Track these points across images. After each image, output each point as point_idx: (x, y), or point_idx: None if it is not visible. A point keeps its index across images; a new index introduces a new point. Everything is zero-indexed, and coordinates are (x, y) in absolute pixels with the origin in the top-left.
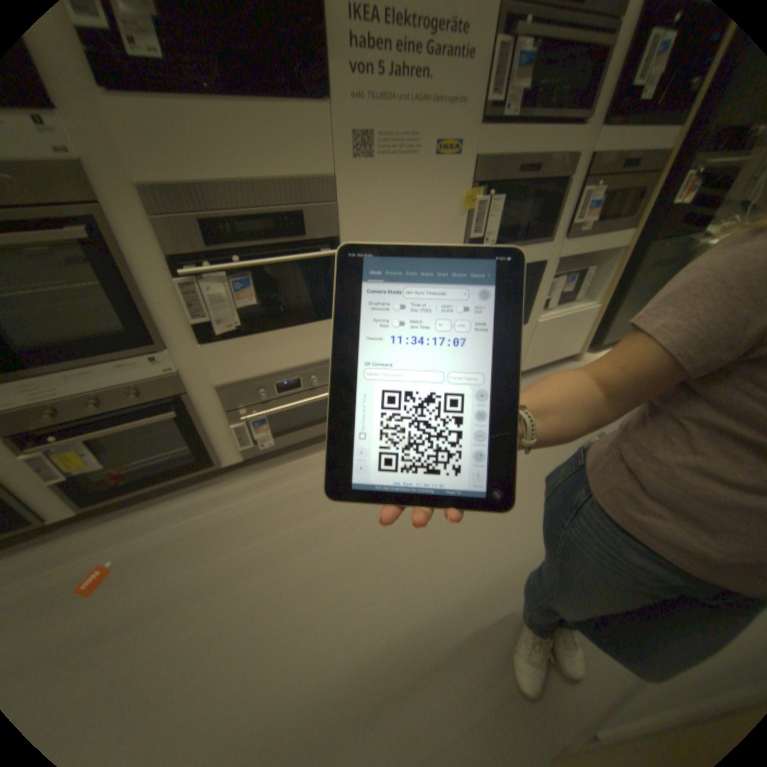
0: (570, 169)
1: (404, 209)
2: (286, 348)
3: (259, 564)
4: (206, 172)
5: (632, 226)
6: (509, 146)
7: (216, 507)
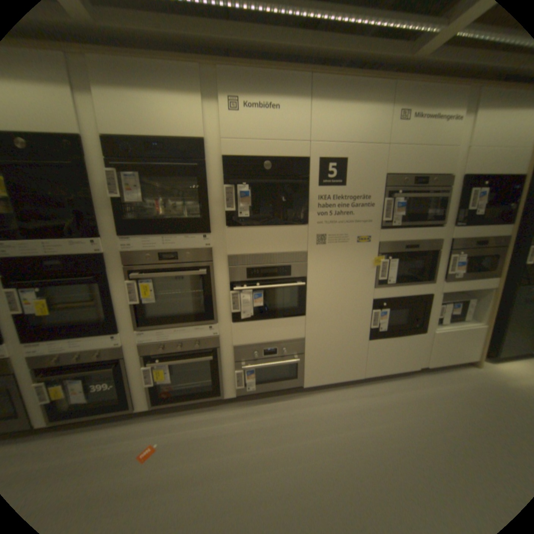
0: (438, 247)
1: (340, 265)
2: (272, 330)
3: (237, 471)
4: (254, 251)
5: (497, 276)
6: (397, 238)
7: (216, 425)
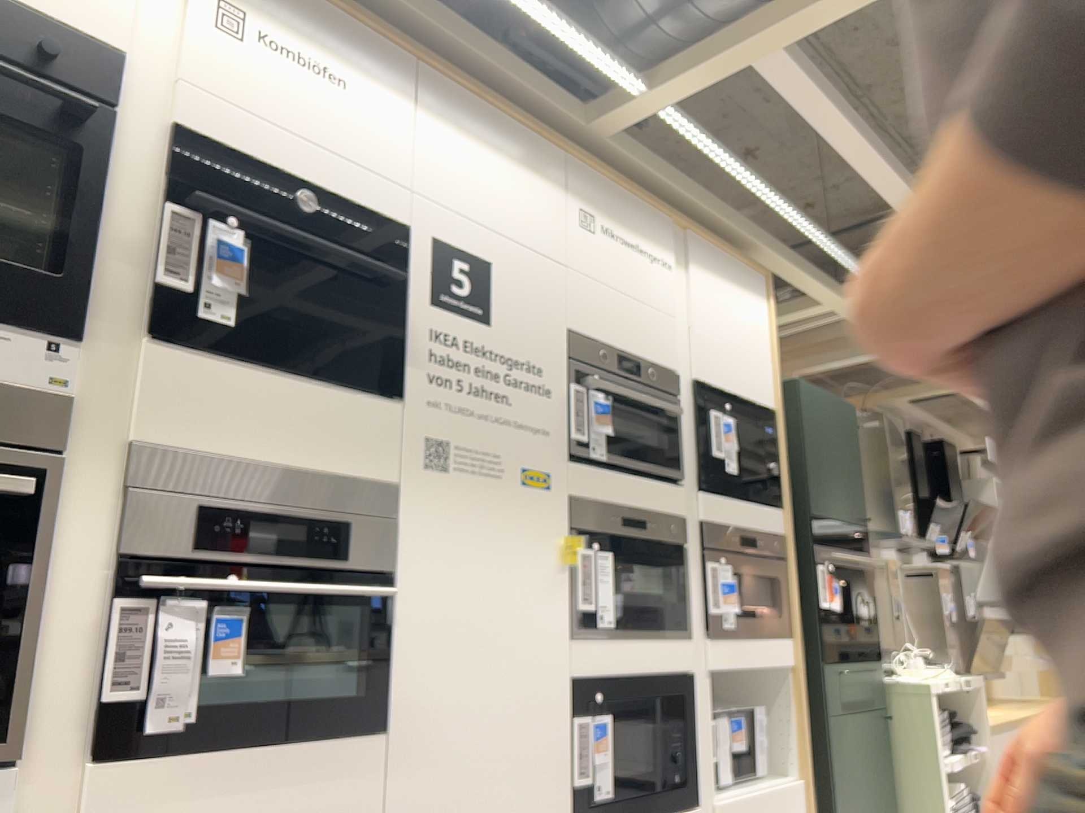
0: (681, 535)
1: (487, 550)
2: (265, 802)
3: None
4: (236, 447)
5: (786, 635)
6: (604, 493)
7: None
